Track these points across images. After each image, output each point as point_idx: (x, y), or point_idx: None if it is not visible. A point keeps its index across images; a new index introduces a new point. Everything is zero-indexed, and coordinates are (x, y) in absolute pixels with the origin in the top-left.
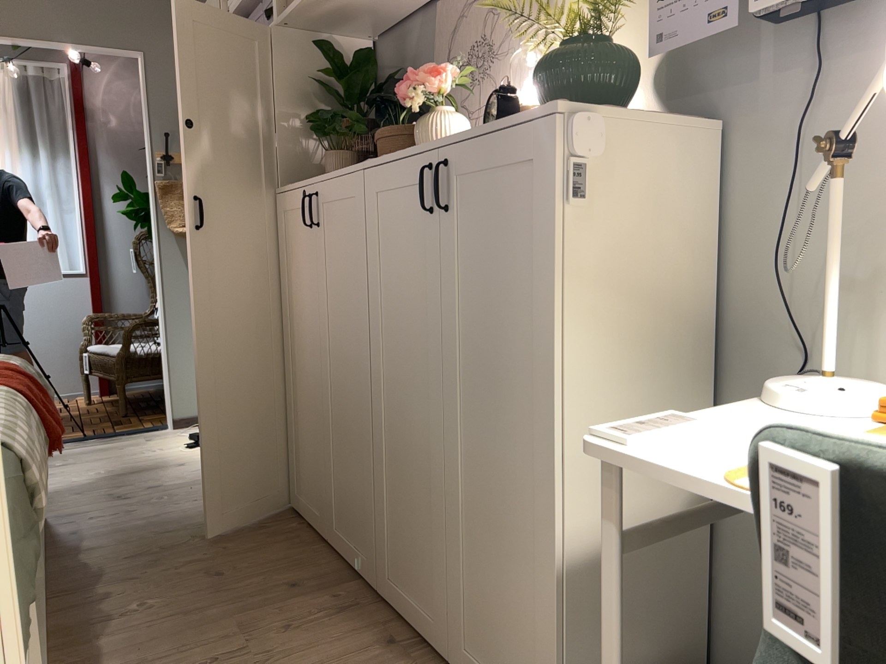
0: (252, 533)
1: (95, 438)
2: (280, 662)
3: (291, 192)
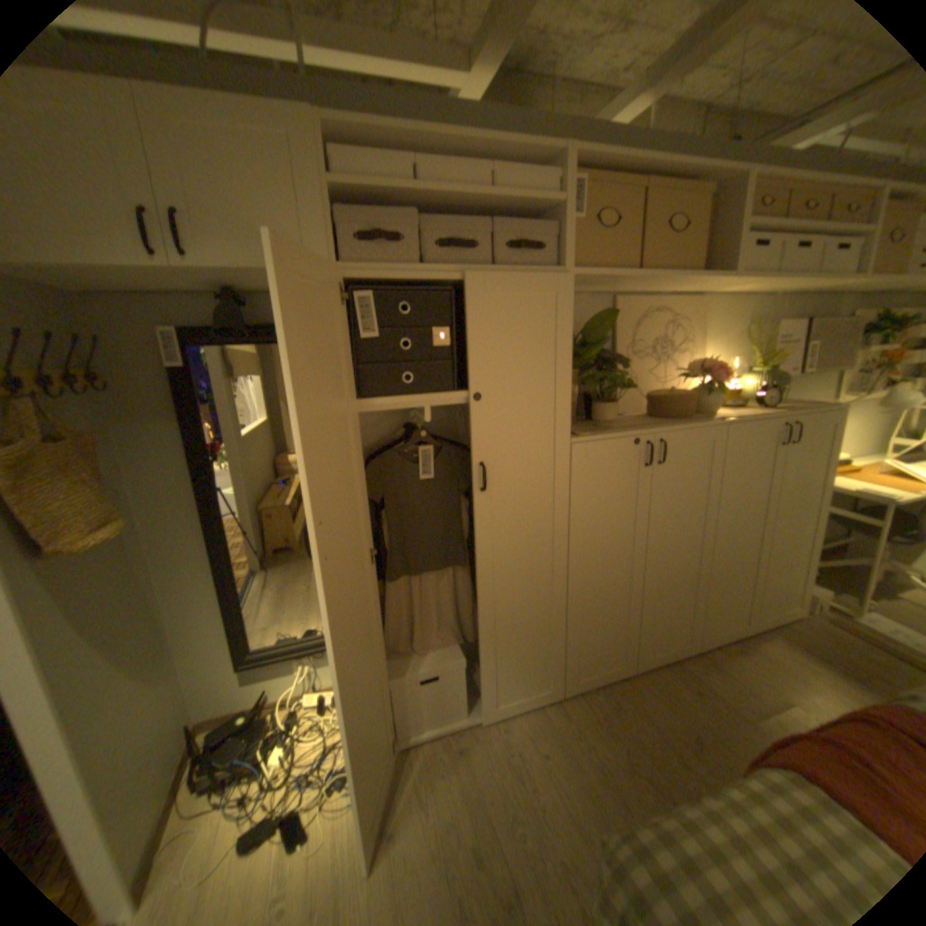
0: (613, 726)
1: None
2: (782, 697)
3: (614, 441)
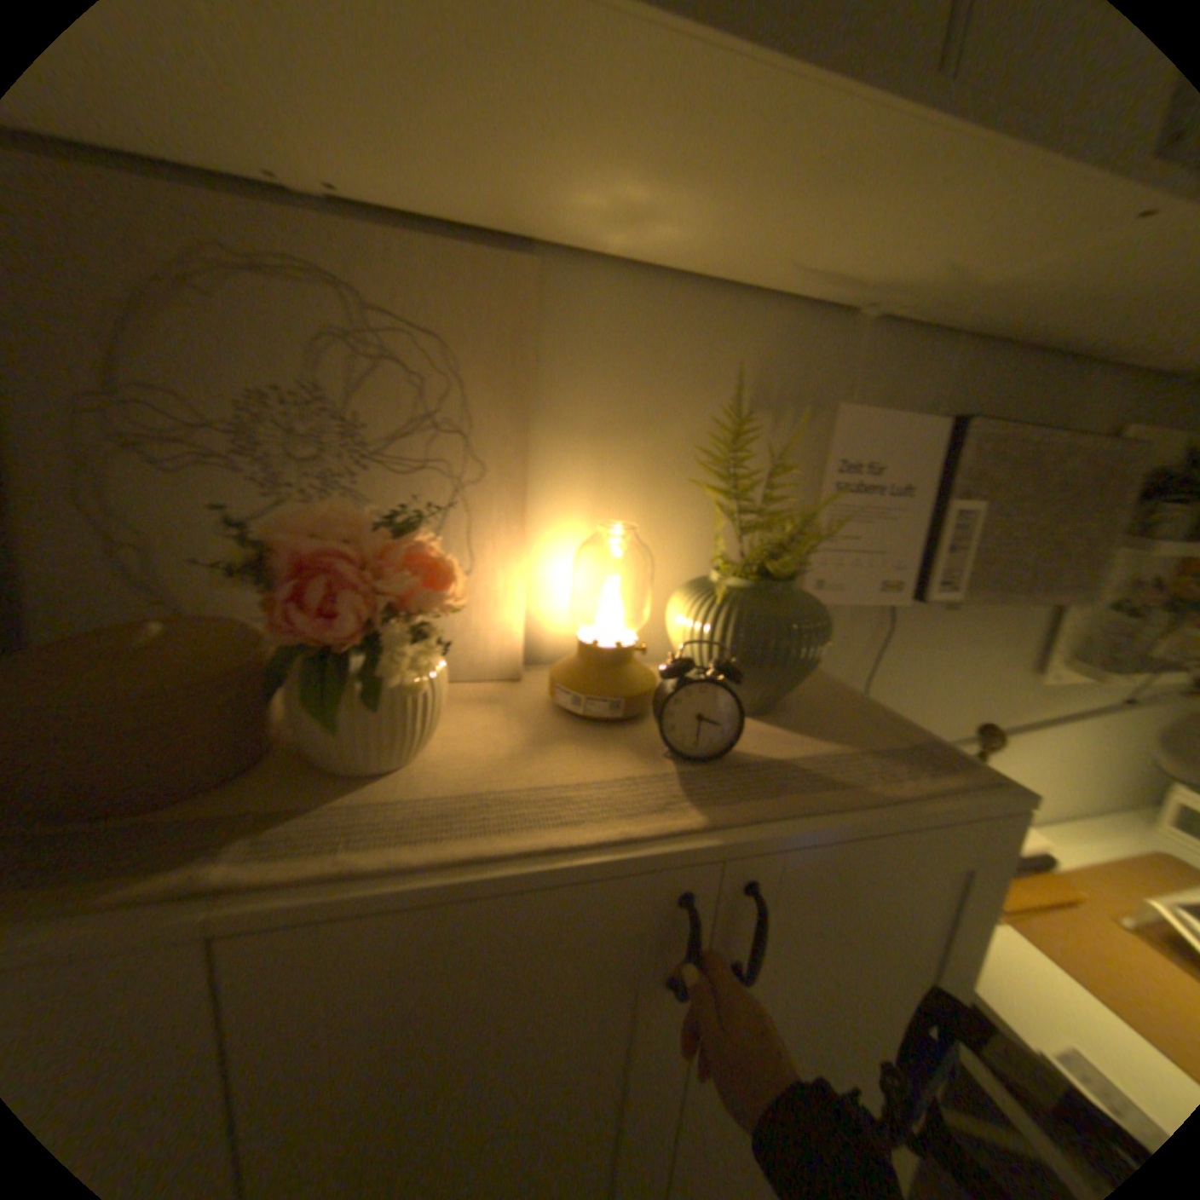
0: None
1: None
2: None
3: None
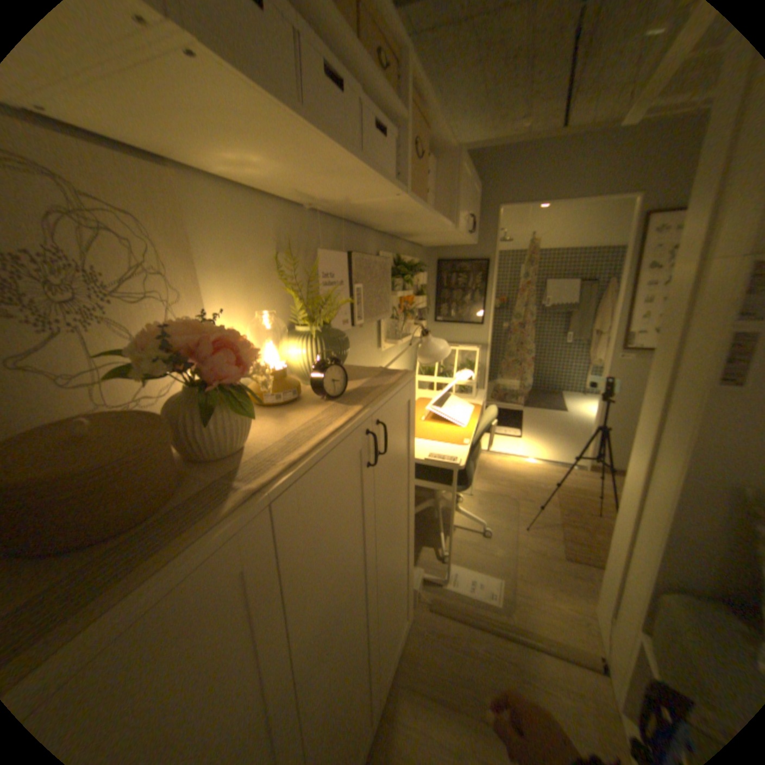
0: None
1: None
2: None
3: None
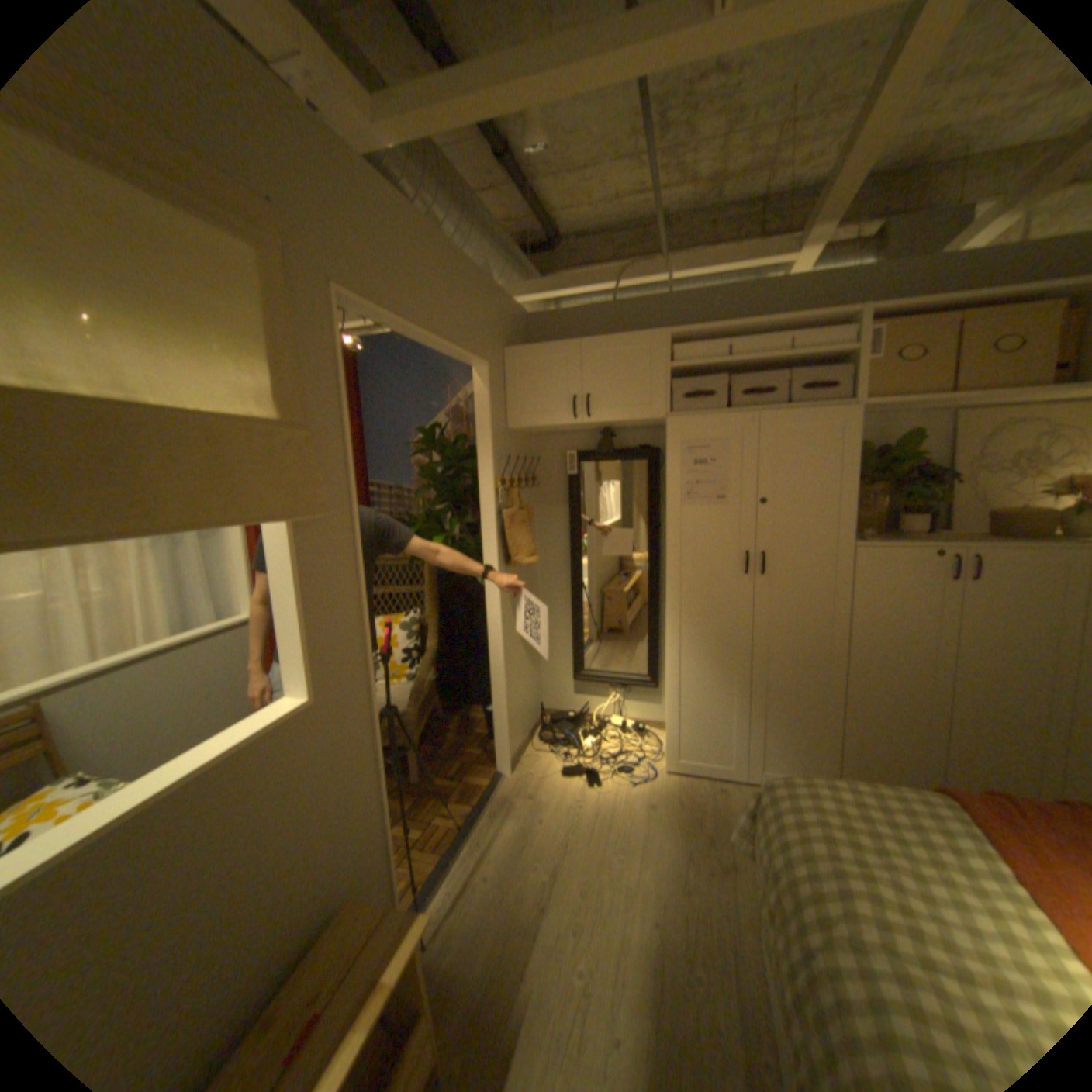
0: None
1: (471, 826)
2: None
3: (908, 551)
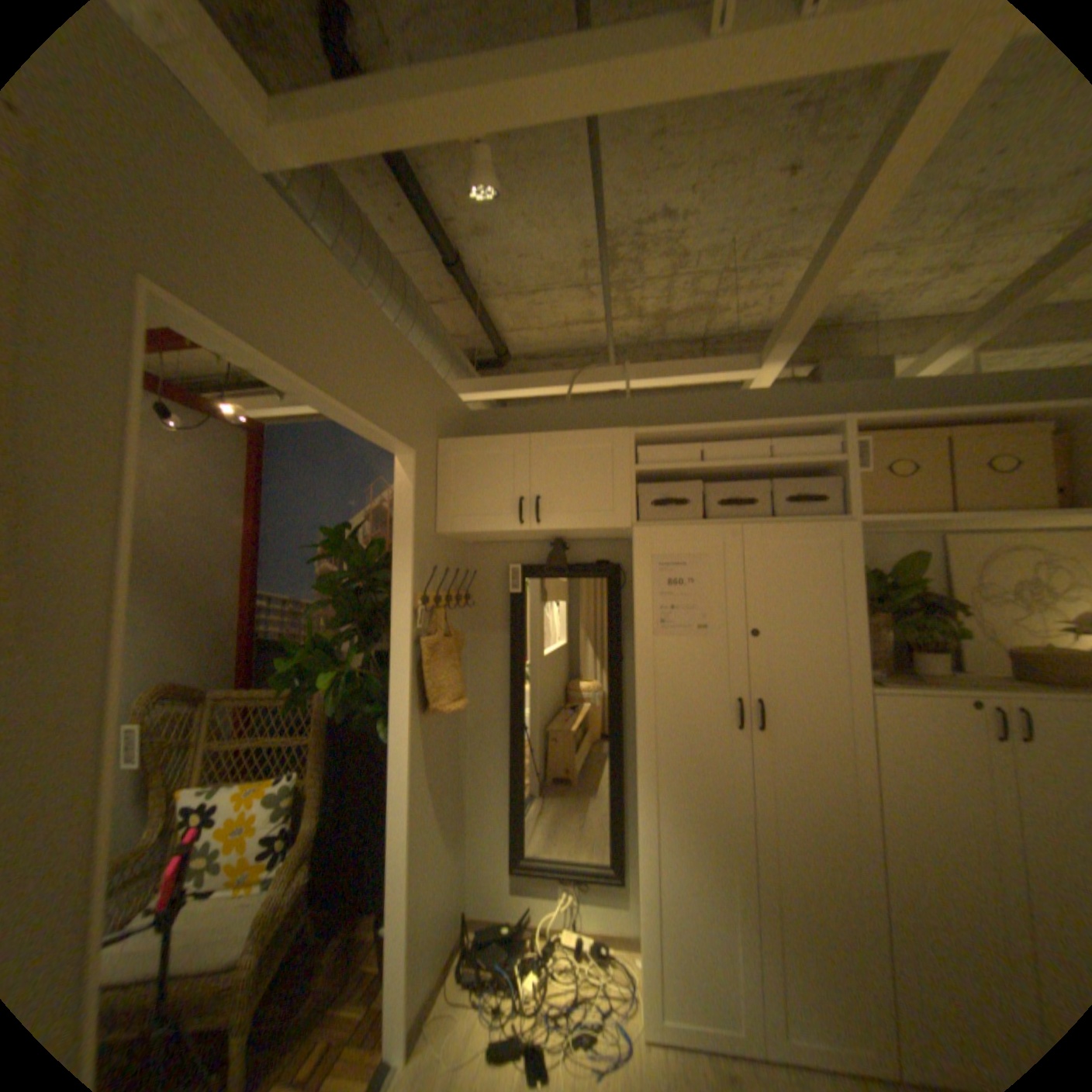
0: None
1: None
2: None
3: (938, 700)
